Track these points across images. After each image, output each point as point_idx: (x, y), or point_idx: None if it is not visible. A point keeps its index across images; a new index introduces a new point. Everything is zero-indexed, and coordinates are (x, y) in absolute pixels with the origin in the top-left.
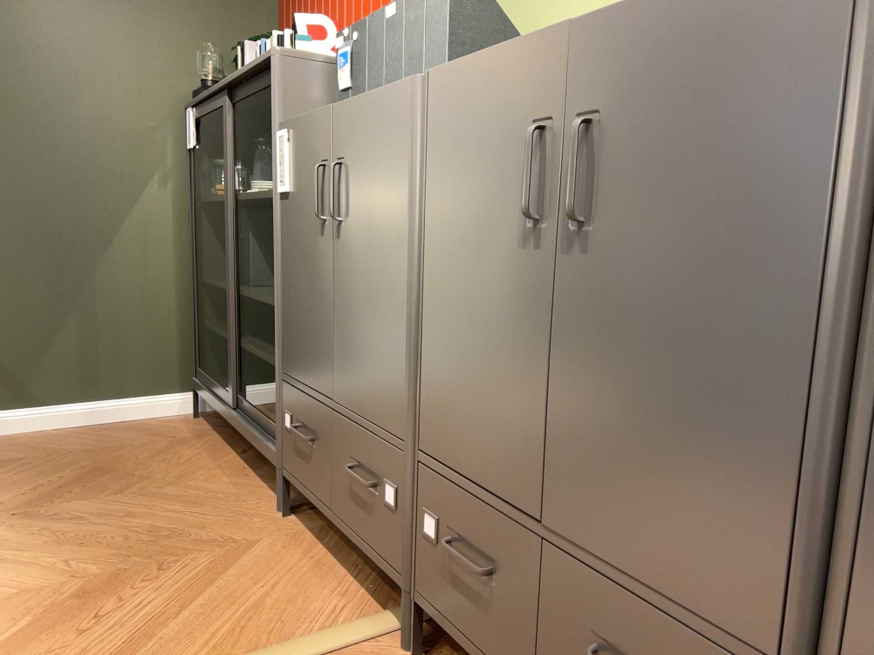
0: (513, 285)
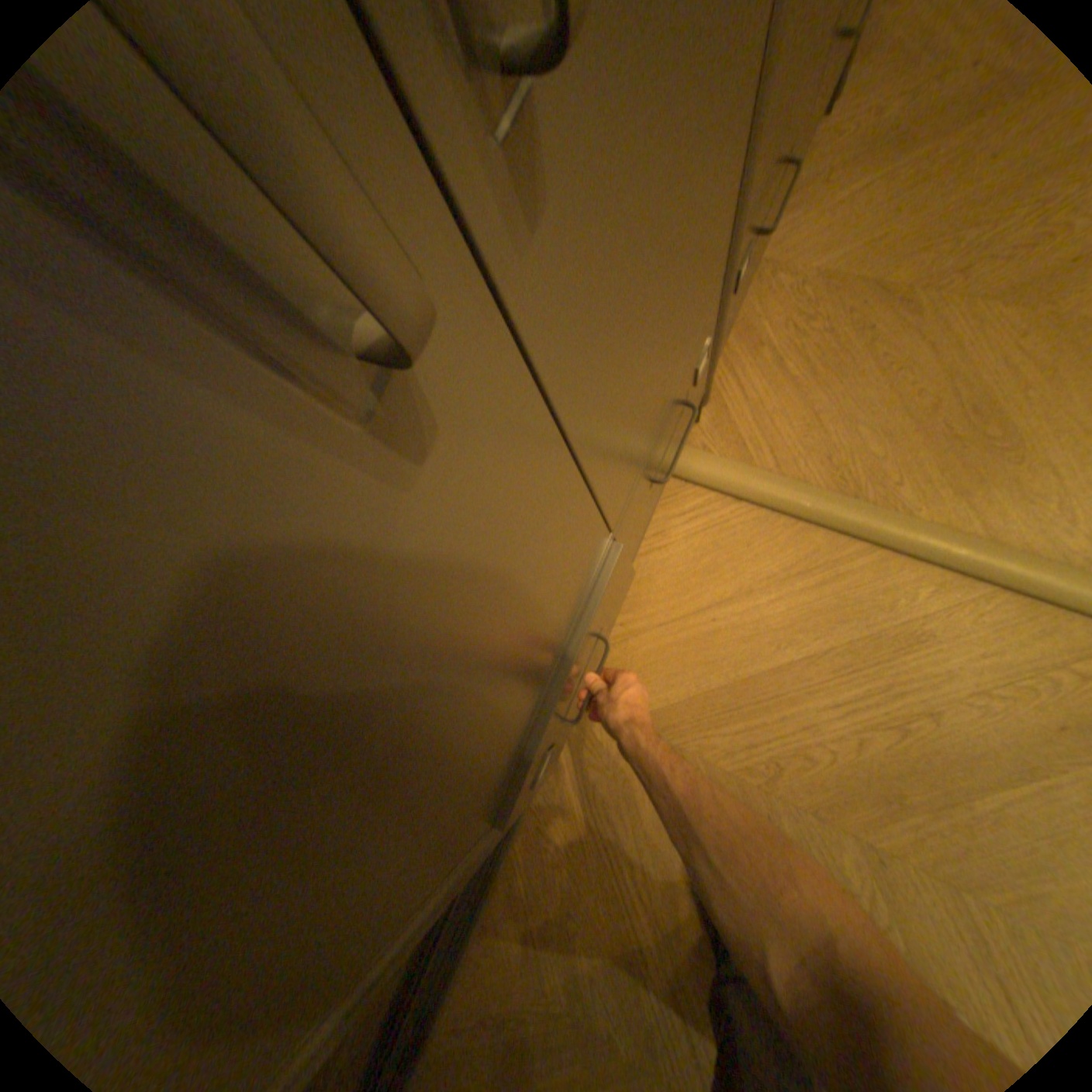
0: None
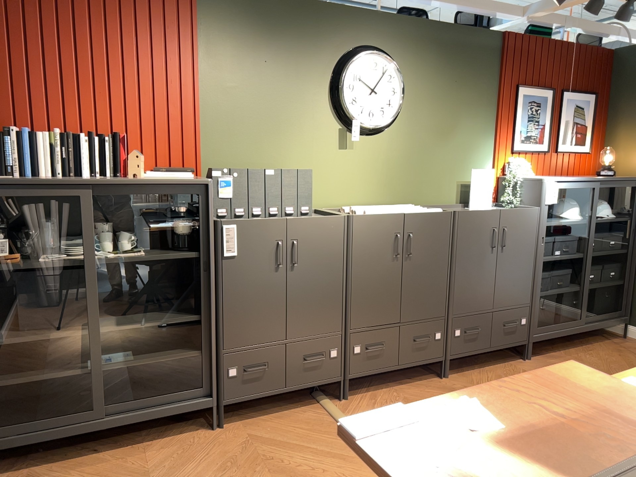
0: (390, 271)
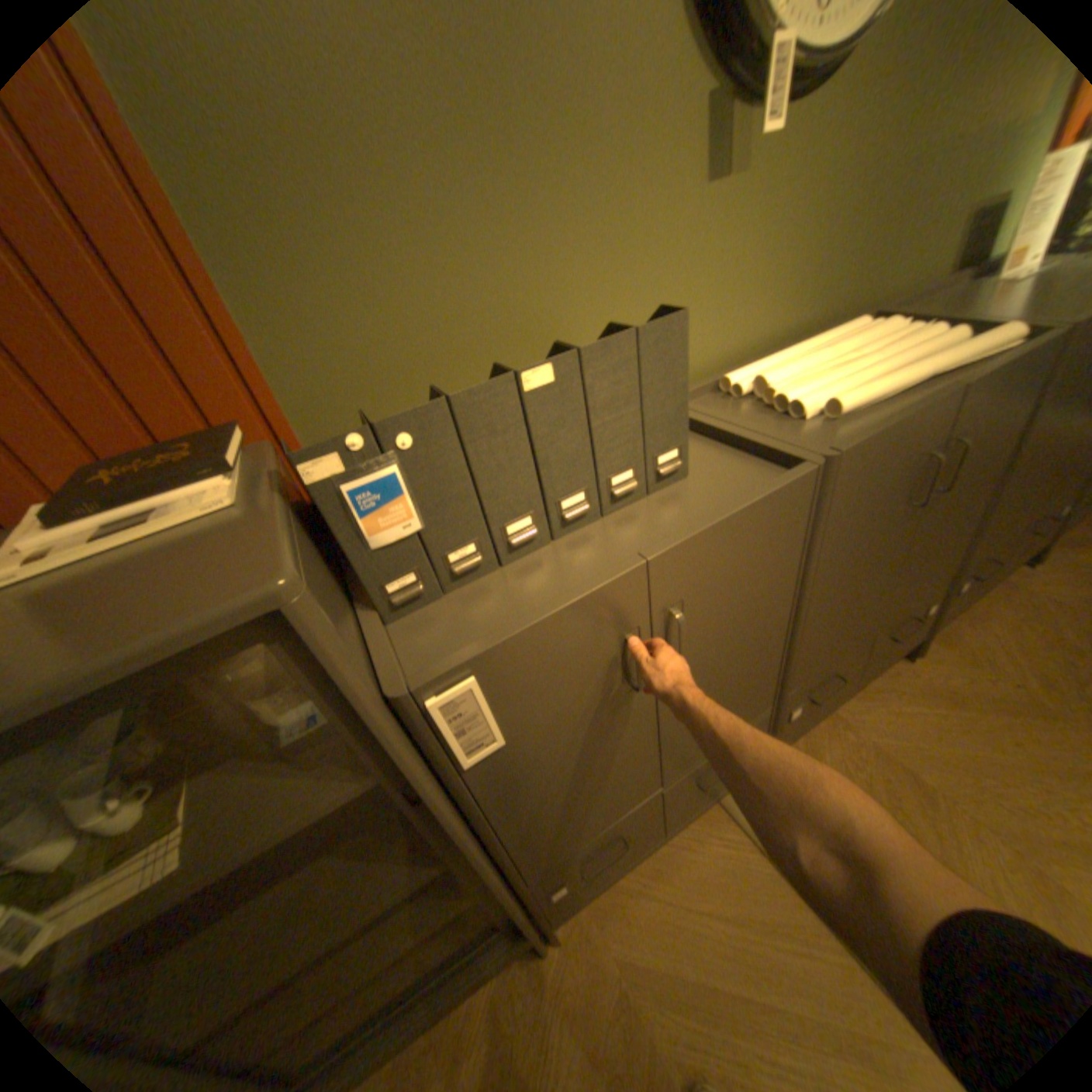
0: (891, 548)
